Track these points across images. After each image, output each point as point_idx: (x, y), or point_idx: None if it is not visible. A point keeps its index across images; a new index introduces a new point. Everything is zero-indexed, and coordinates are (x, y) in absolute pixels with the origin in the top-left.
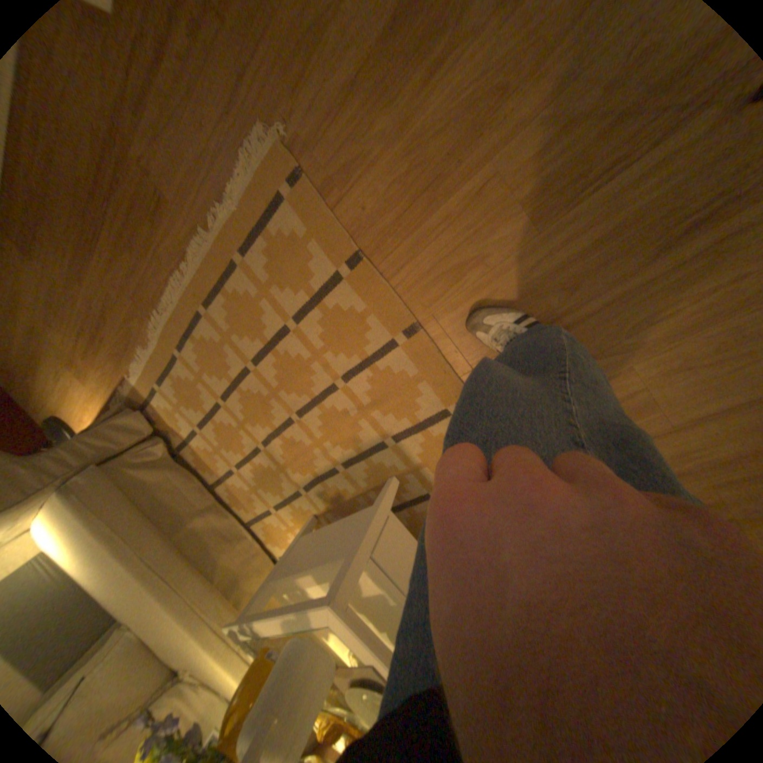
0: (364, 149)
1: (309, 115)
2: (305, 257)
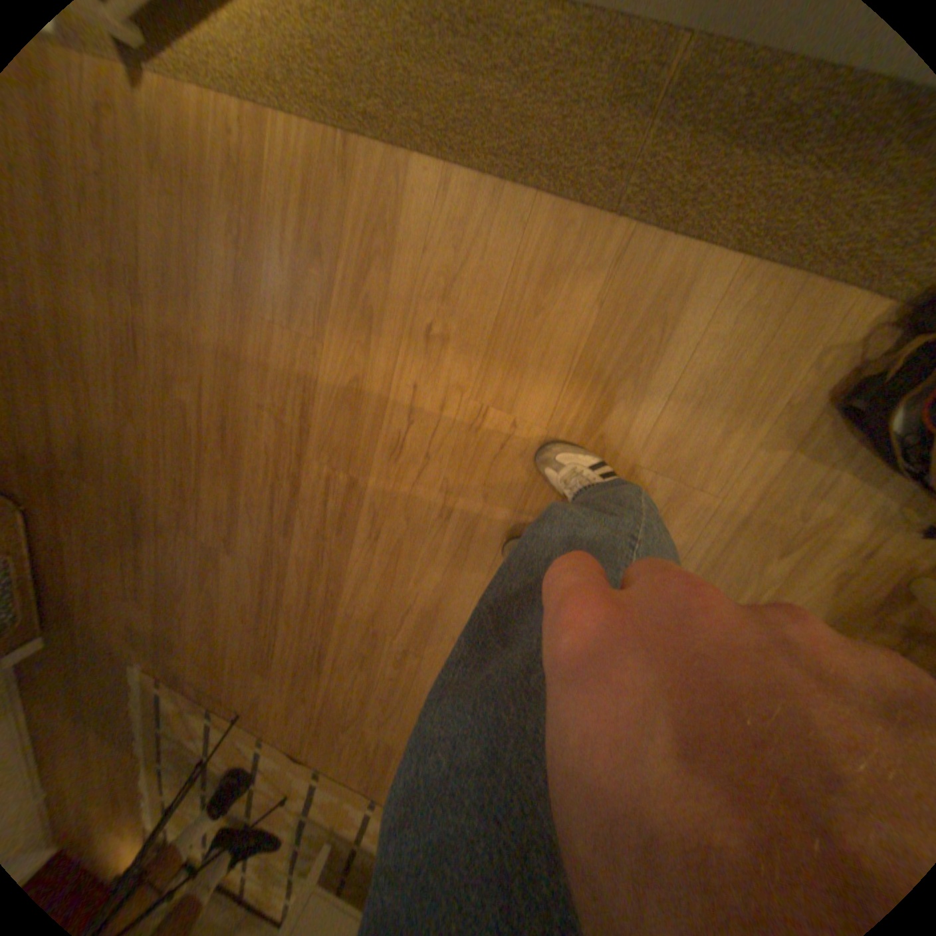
0: (170, 664)
1: (140, 657)
2: (180, 721)
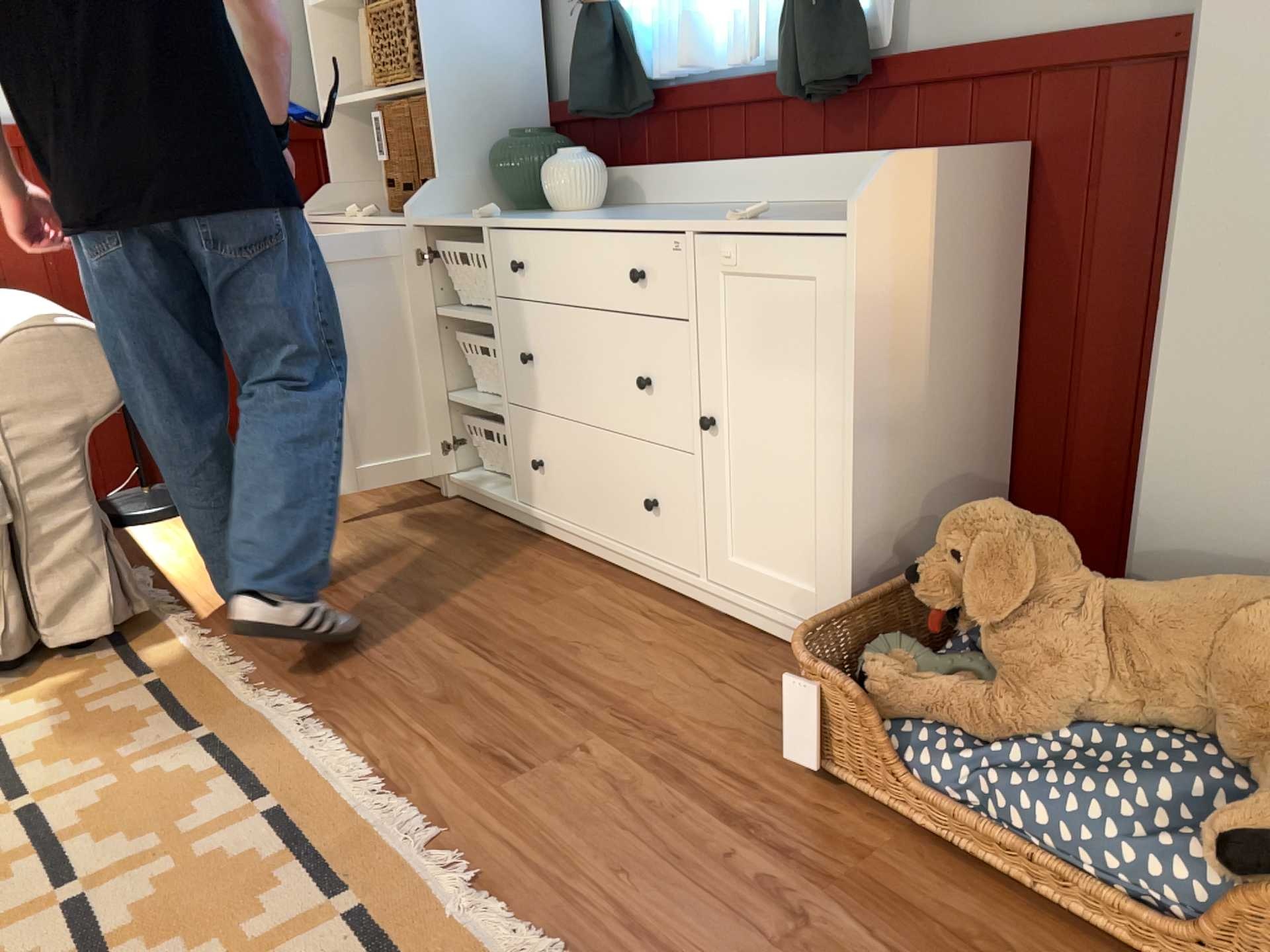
0: None
1: None
2: None
